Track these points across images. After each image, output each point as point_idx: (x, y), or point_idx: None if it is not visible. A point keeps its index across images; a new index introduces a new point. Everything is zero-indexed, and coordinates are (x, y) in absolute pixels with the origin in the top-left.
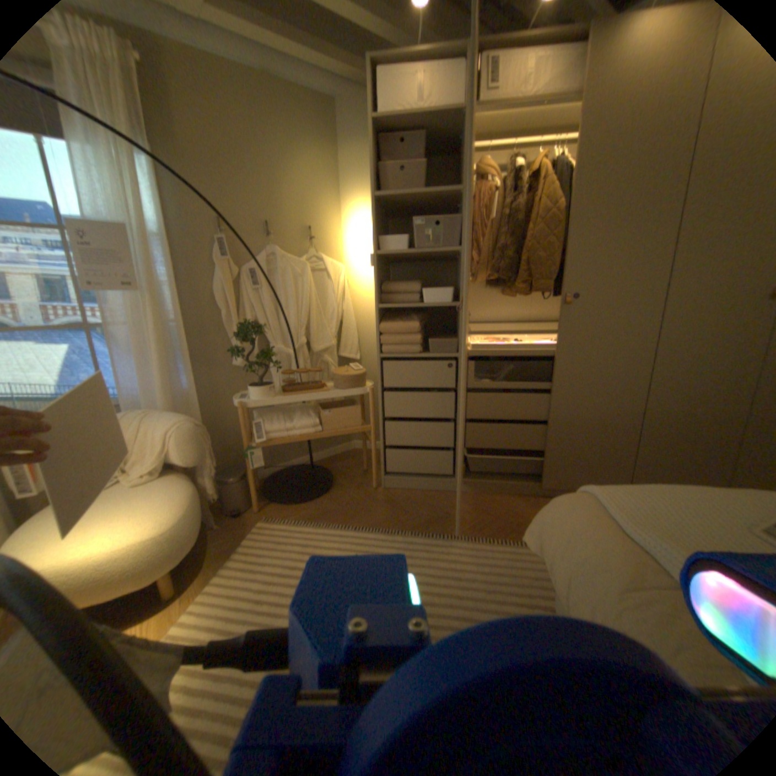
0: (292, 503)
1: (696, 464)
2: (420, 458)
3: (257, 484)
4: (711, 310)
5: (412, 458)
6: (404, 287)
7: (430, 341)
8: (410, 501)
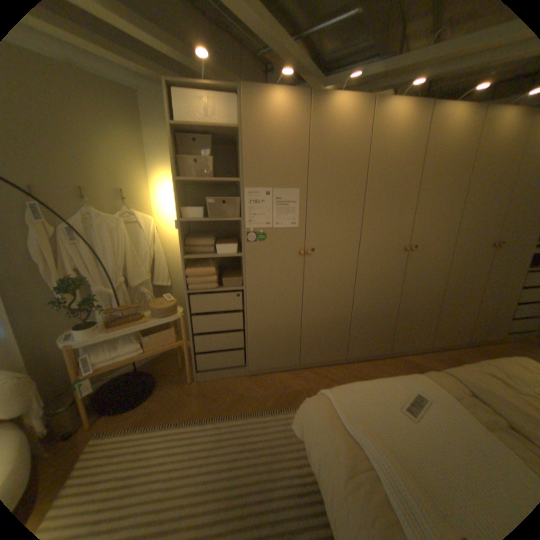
0: (122, 414)
1: (378, 339)
2: (222, 359)
3: (88, 401)
4: (380, 257)
5: (217, 359)
6: (203, 243)
7: (225, 281)
8: (217, 391)
